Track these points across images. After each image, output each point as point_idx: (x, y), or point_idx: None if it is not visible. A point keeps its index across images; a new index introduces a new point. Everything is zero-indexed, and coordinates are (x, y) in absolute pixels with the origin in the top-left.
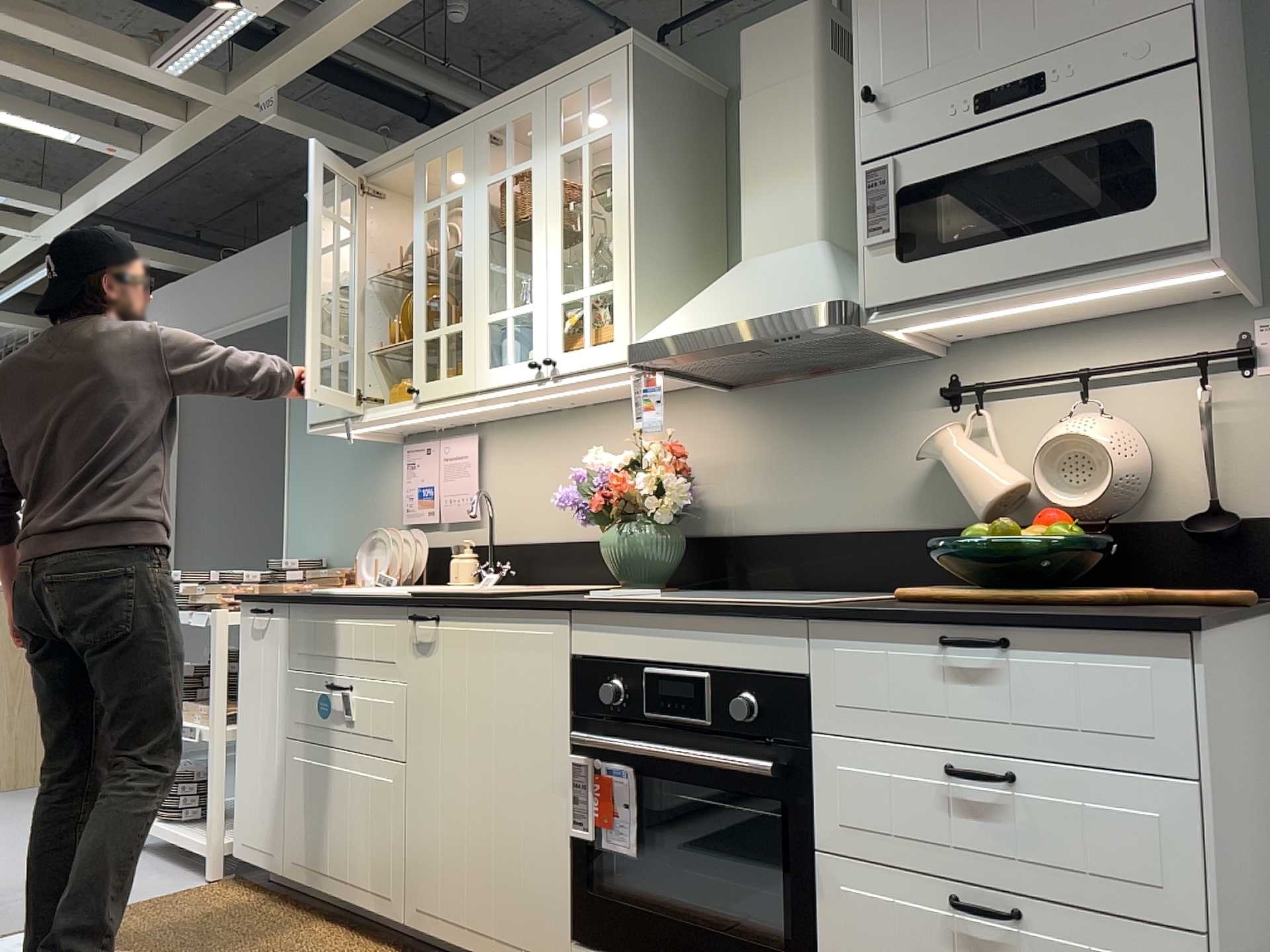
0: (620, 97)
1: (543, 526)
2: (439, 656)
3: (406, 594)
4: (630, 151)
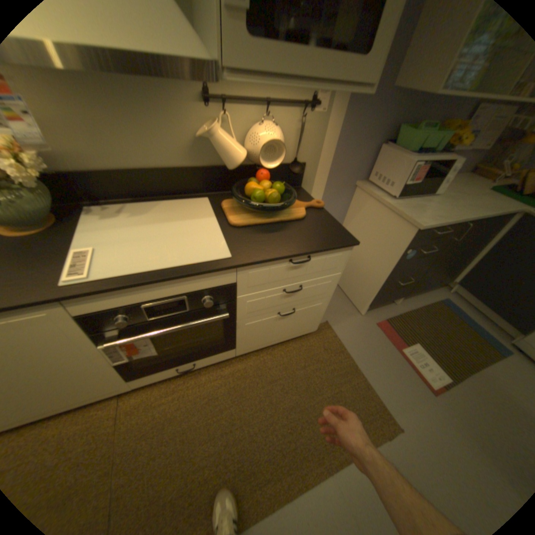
0: None
1: None
2: None
3: None
4: None
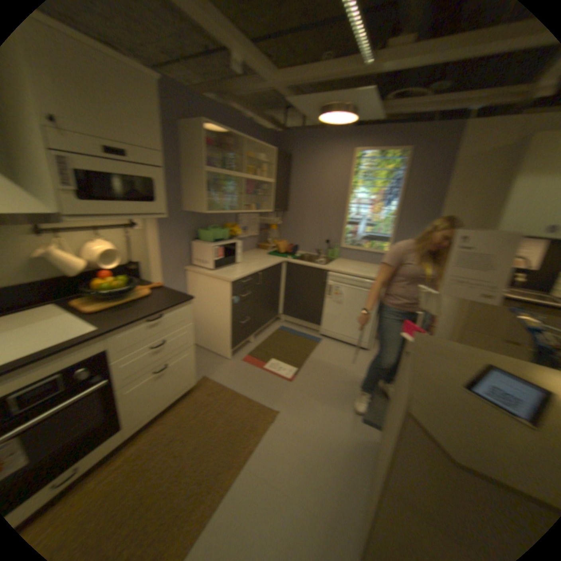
0: None
1: None
2: None
3: None
4: None
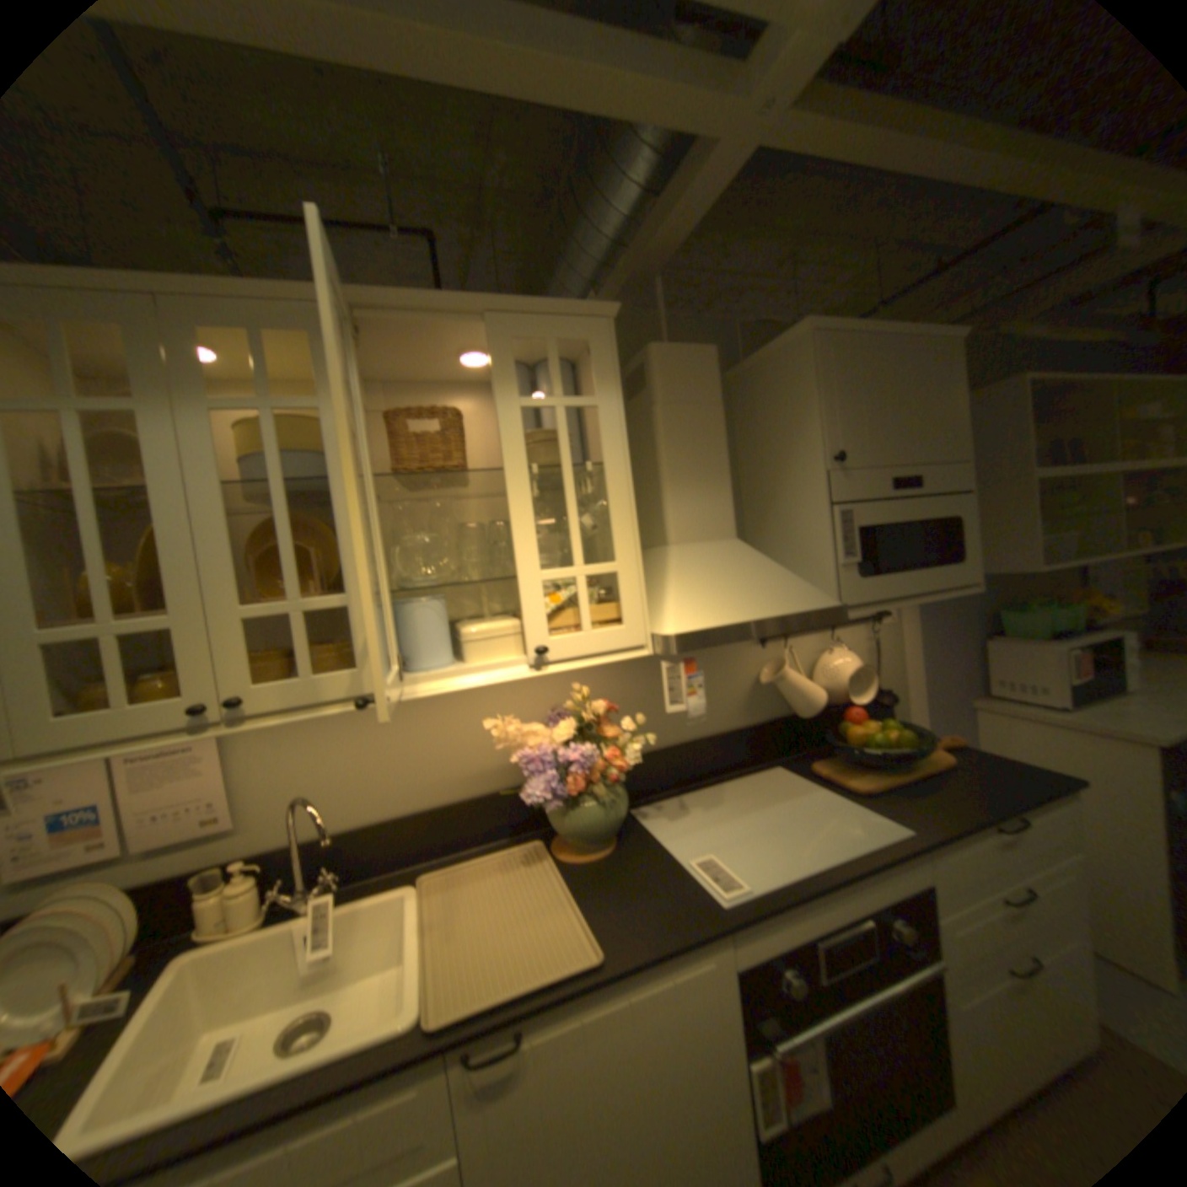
0: (609, 370)
1: (367, 807)
2: (532, 1084)
3: (402, 1032)
4: (625, 433)
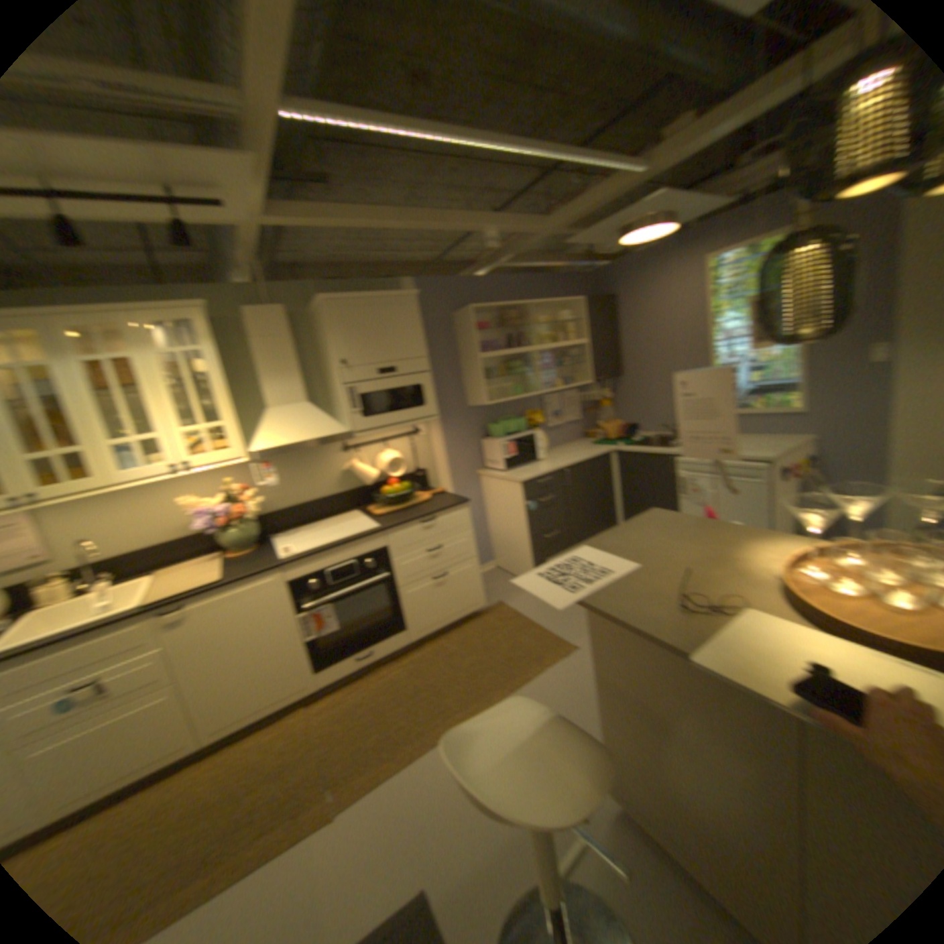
0: (198, 331)
1: (116, 545)
2: (186, 623)
3: (125, 609)
4: (213, 360)
